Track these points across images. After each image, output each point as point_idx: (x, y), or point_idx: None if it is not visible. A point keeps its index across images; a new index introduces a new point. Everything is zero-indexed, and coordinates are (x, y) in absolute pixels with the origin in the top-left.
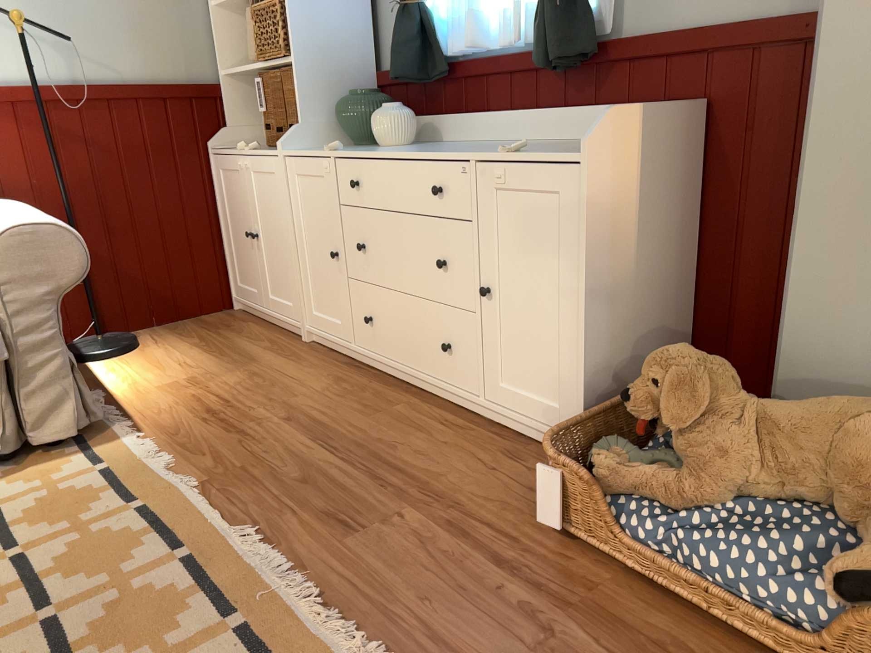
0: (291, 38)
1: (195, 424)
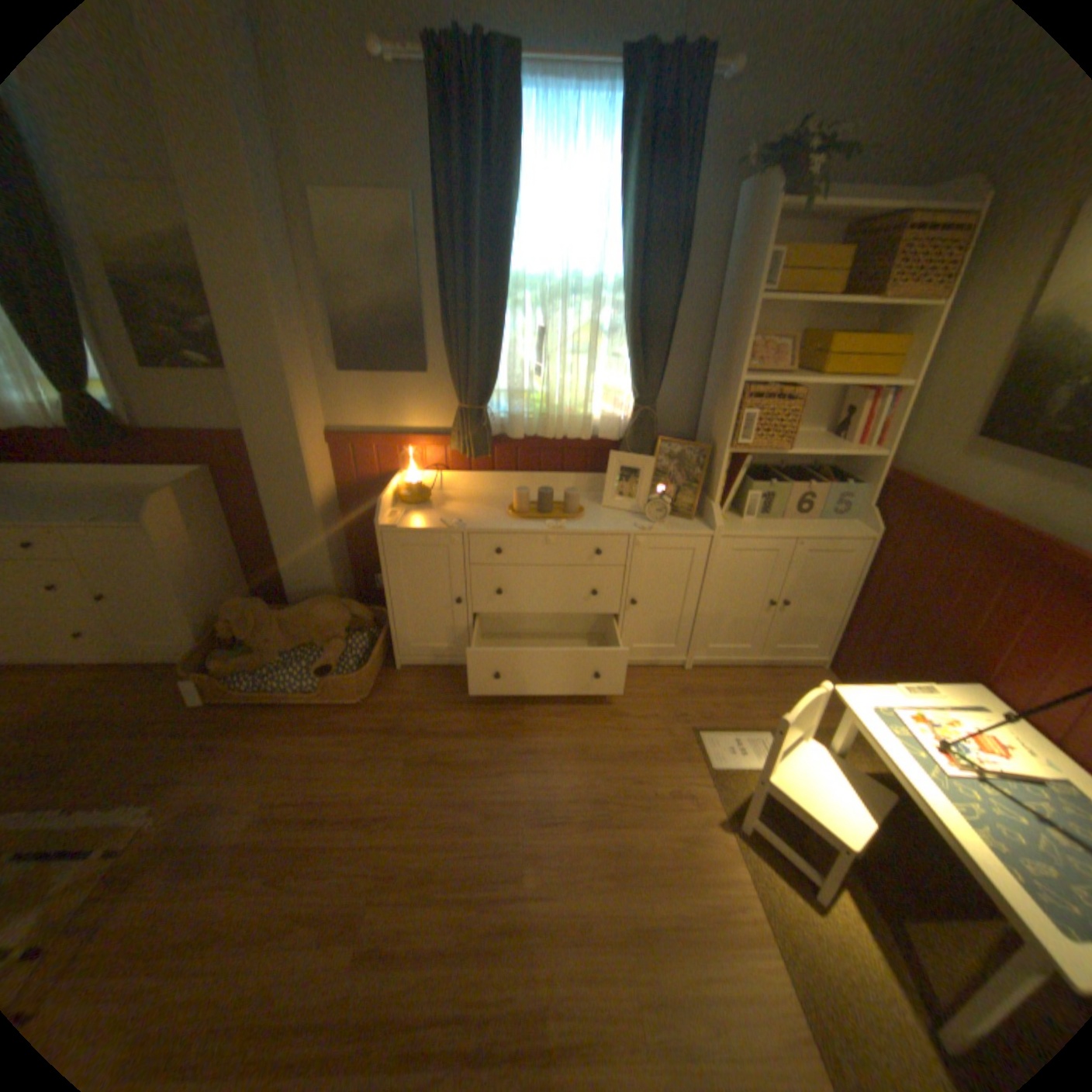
0: None
1: None
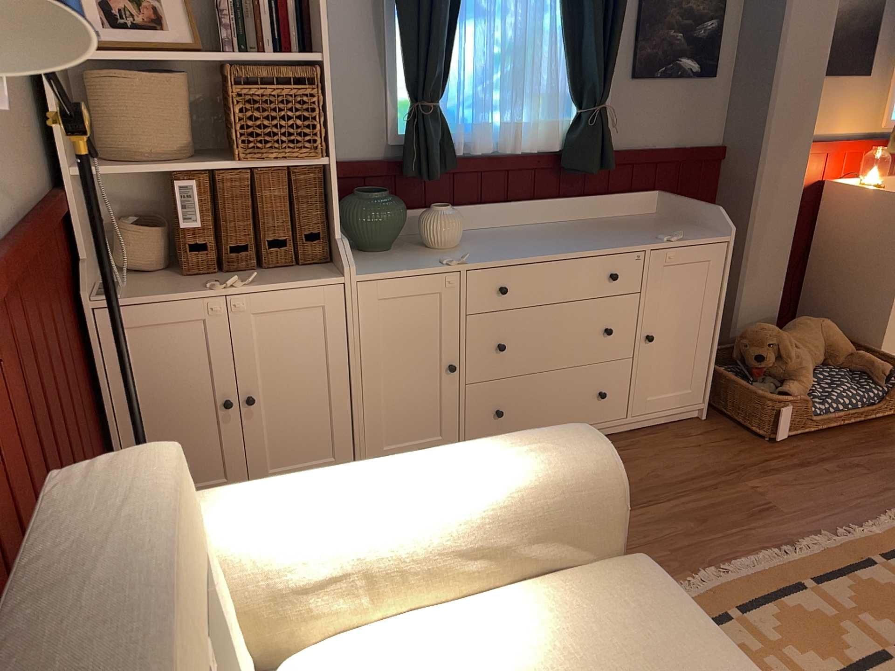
0: (330, 135)
1: None
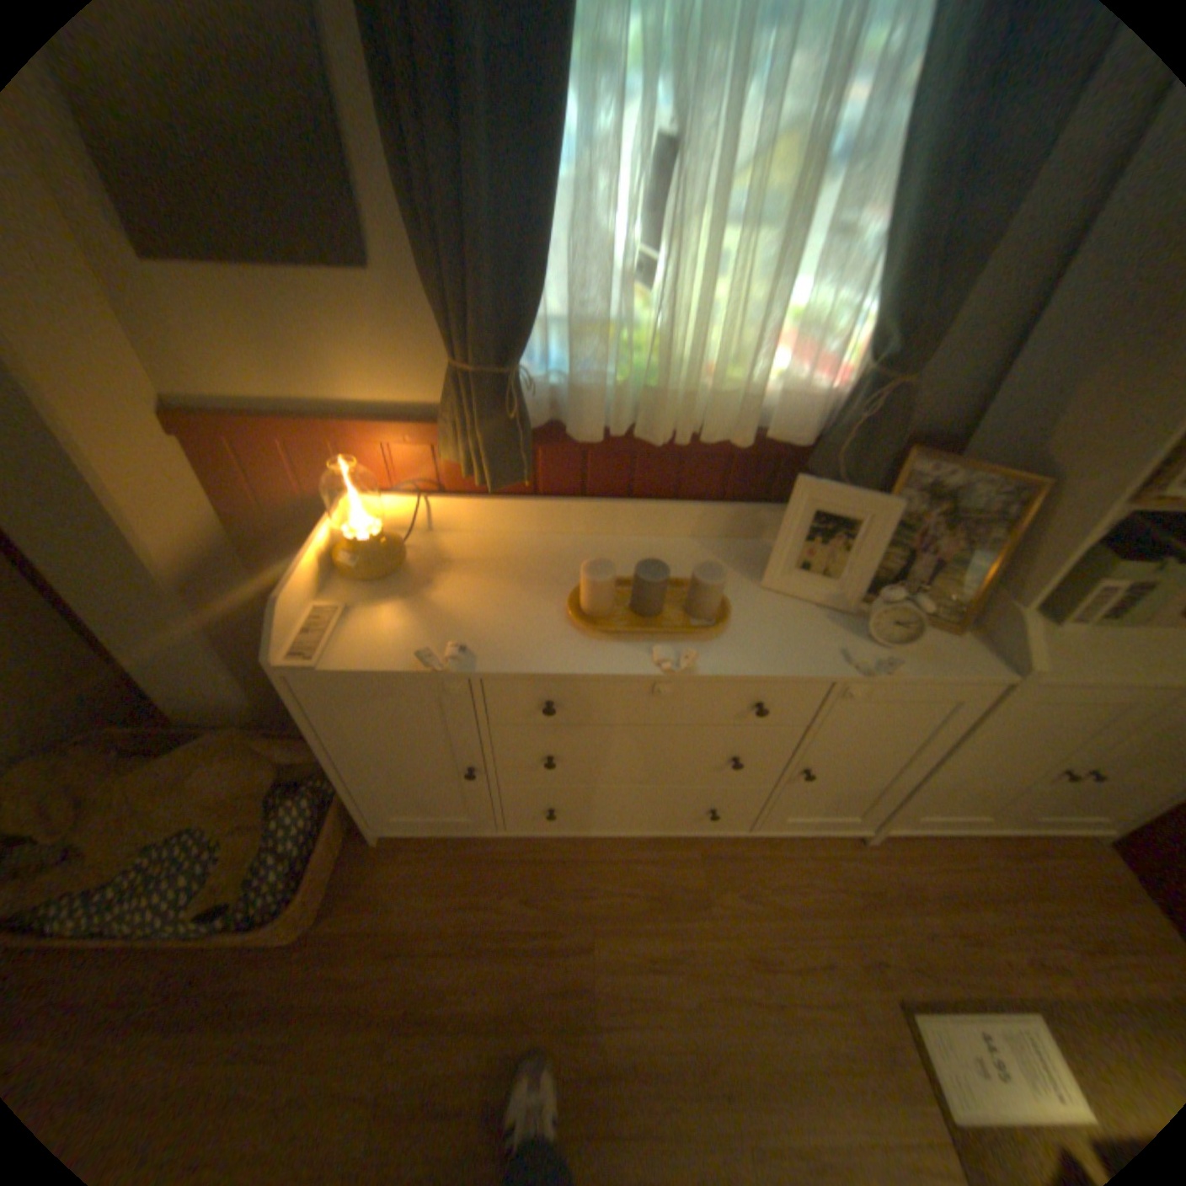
0: None
1: None
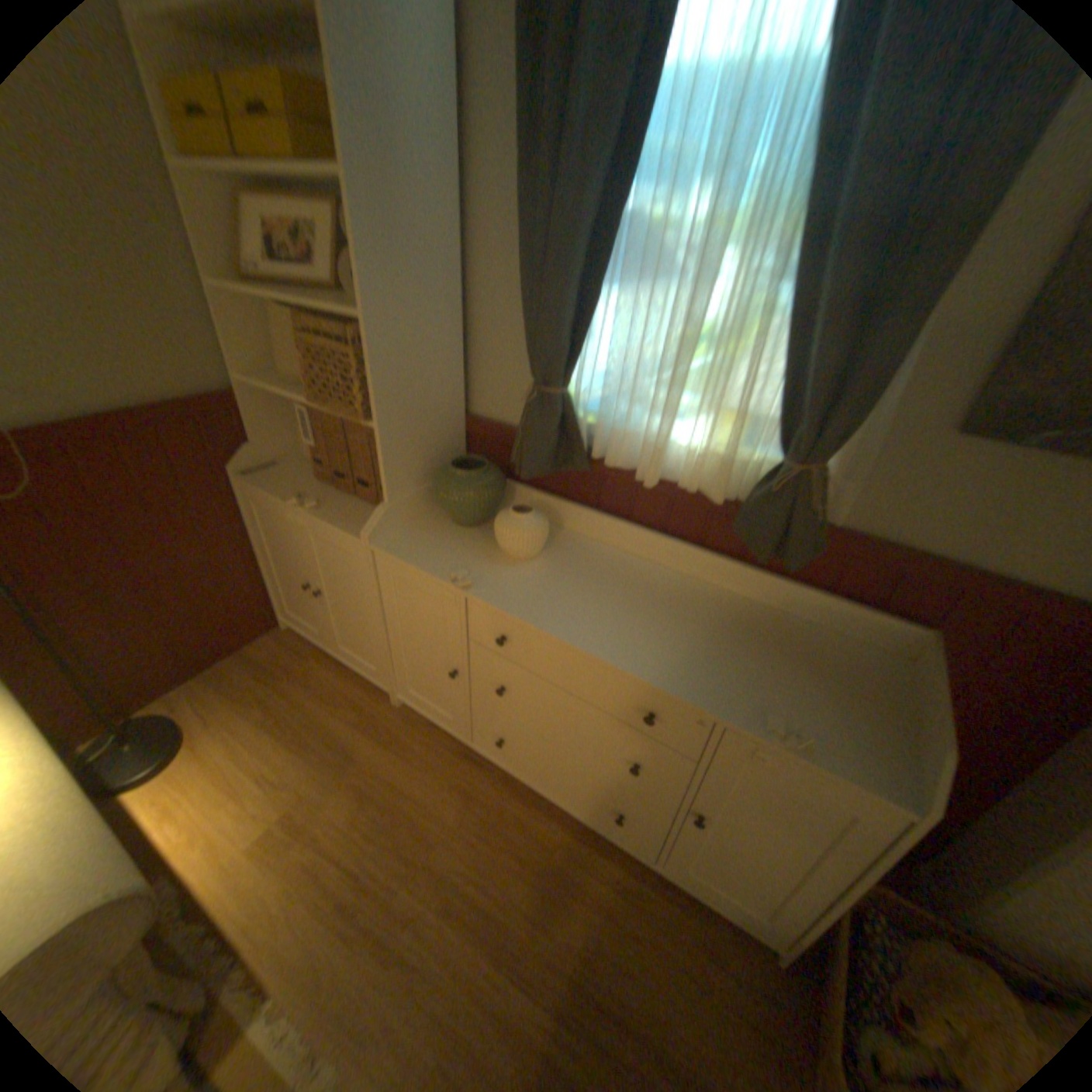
0: (376, 402)
1: (334, 955)
